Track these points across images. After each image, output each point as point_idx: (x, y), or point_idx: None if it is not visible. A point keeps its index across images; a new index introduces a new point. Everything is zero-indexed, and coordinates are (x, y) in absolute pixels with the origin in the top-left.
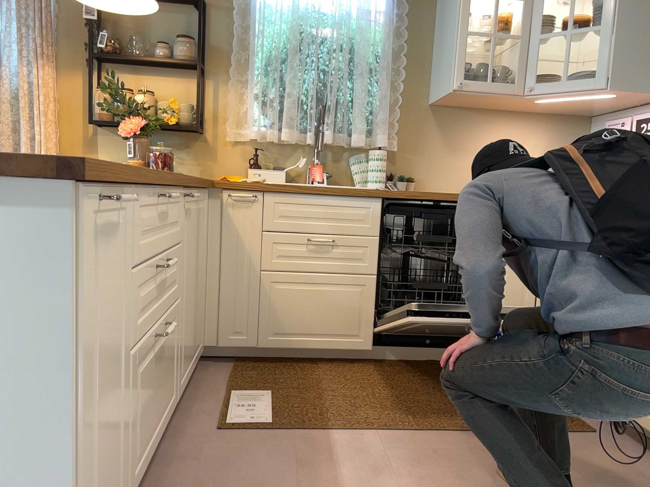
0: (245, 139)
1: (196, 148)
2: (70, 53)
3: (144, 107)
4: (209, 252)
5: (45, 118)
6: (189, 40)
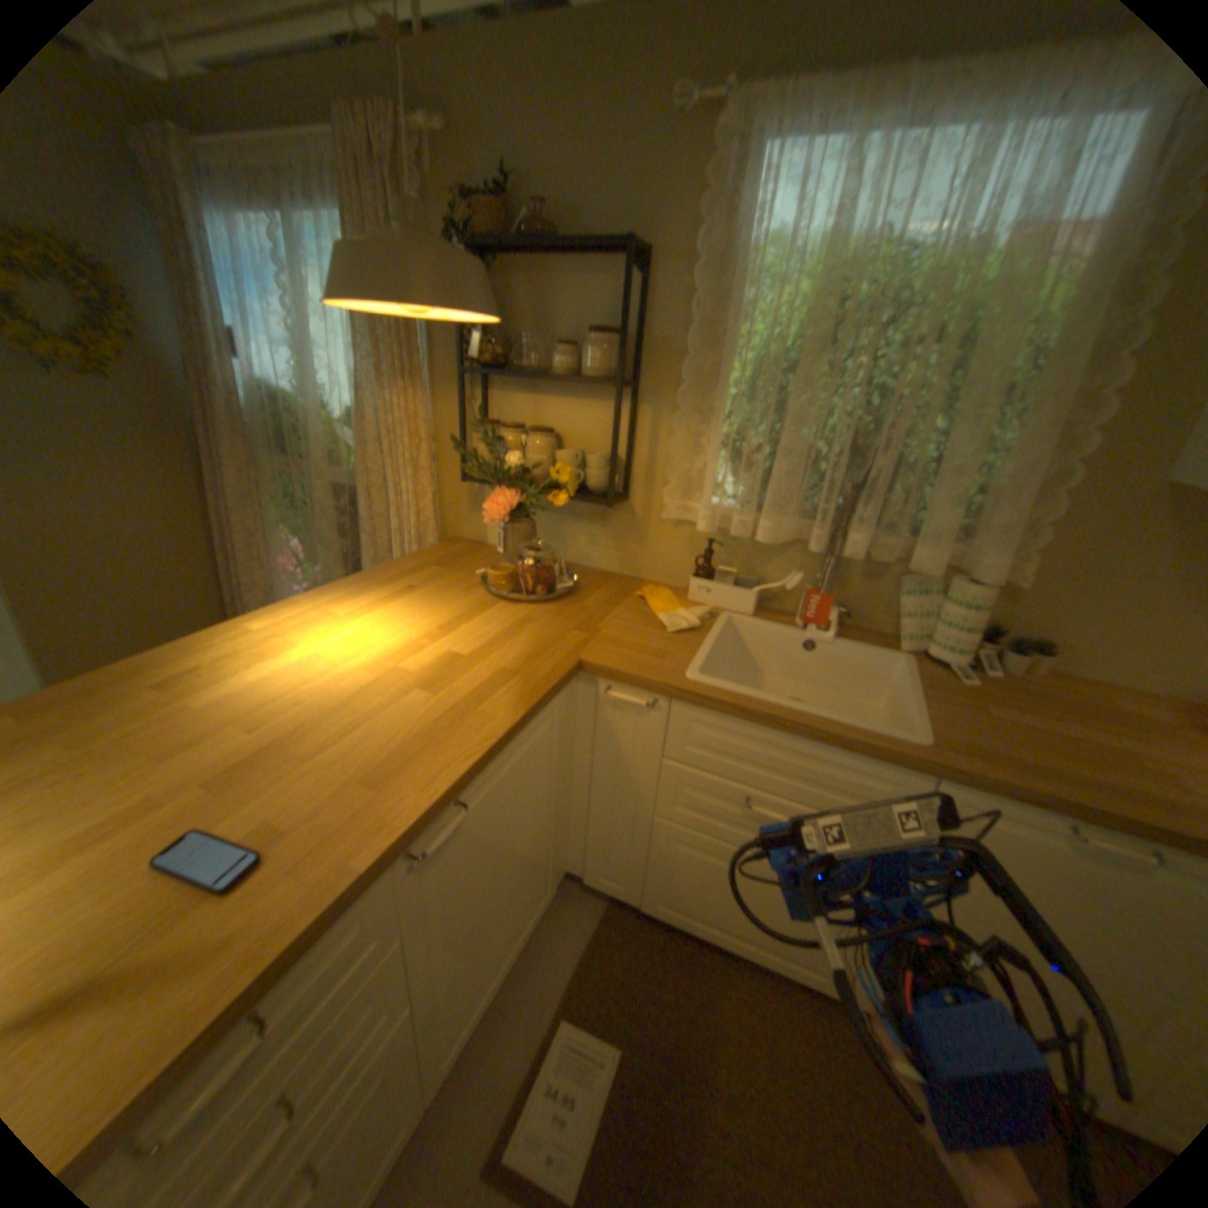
0: (693, 522)
1: (614, 523)
2: (445, 358)
3: (526, 467)
4: (578, 761)
5: (408, 470)
6: (605, 336)
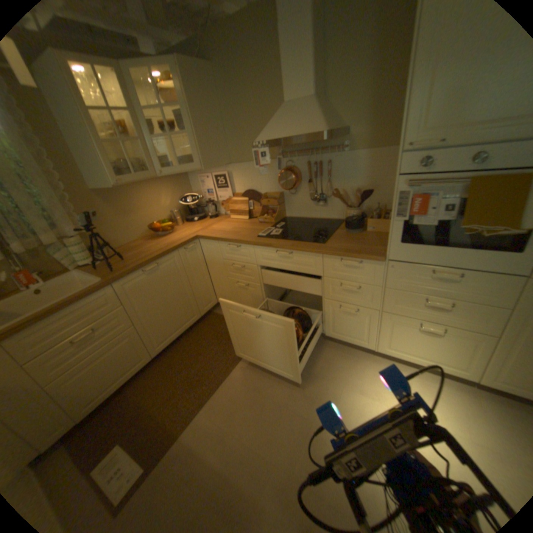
0: None
1: None
2: None
3: None
4: None
5: None
6: None
